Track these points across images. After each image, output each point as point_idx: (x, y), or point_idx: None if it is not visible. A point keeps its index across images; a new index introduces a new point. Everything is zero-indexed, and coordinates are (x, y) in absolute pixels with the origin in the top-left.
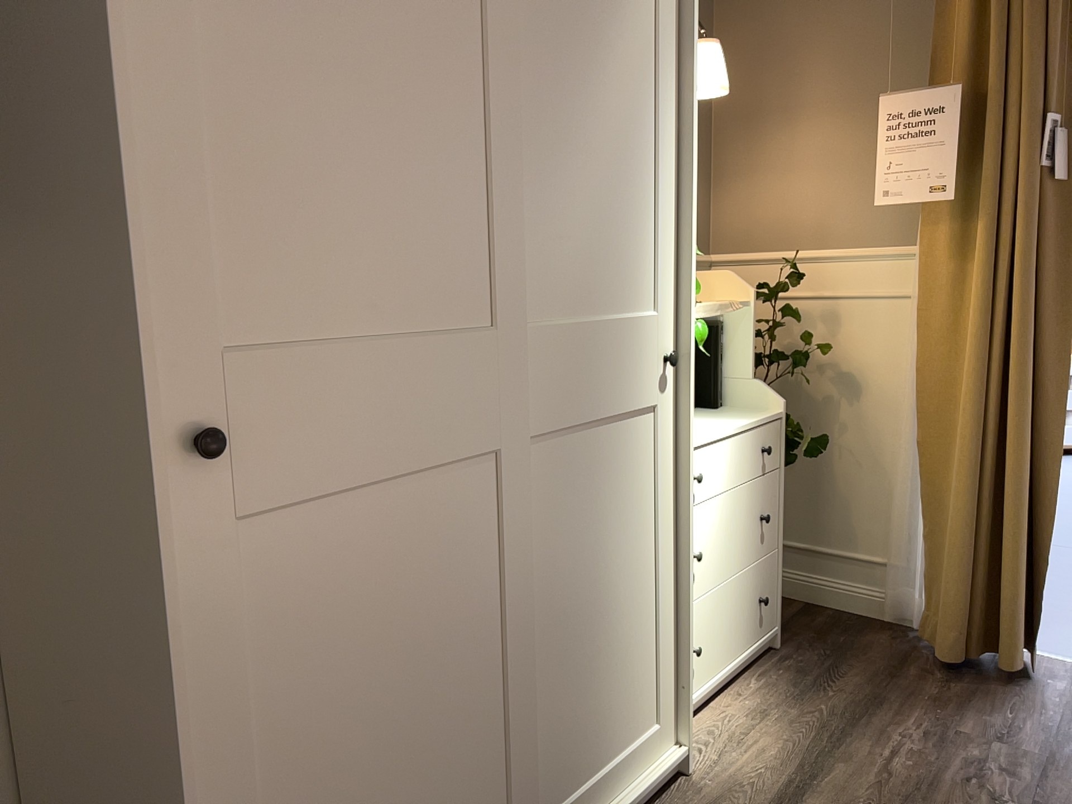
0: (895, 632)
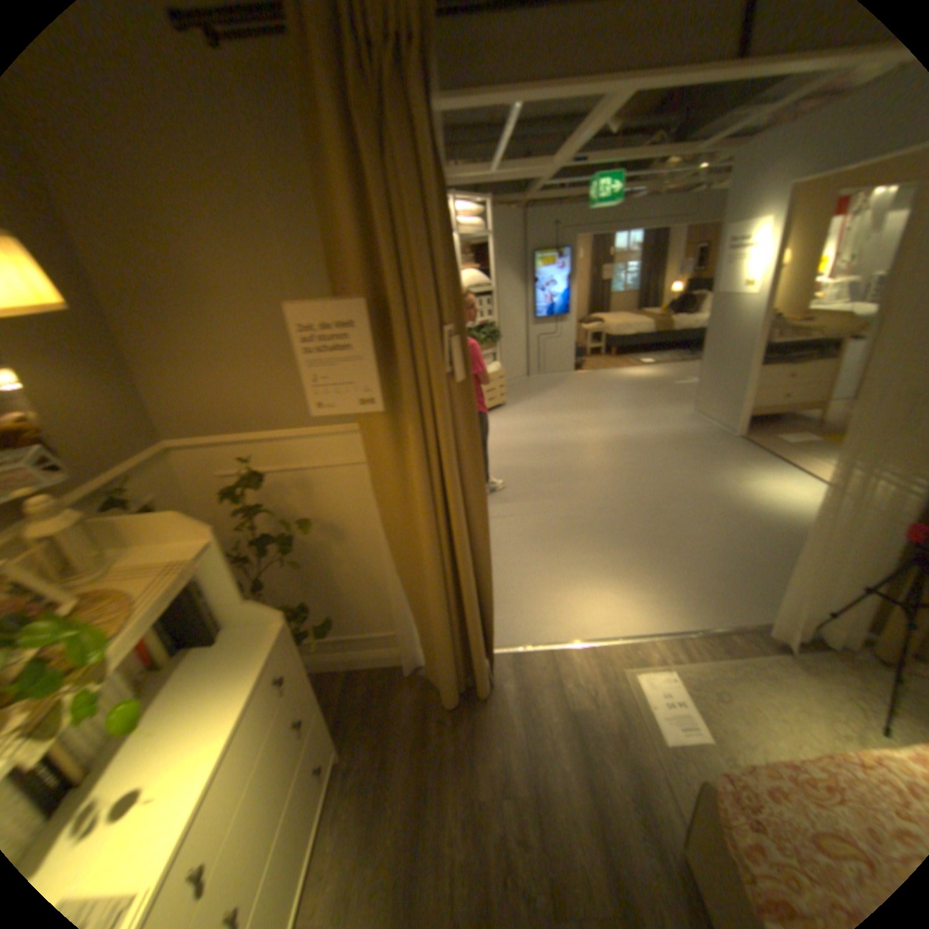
0: (417, 682)
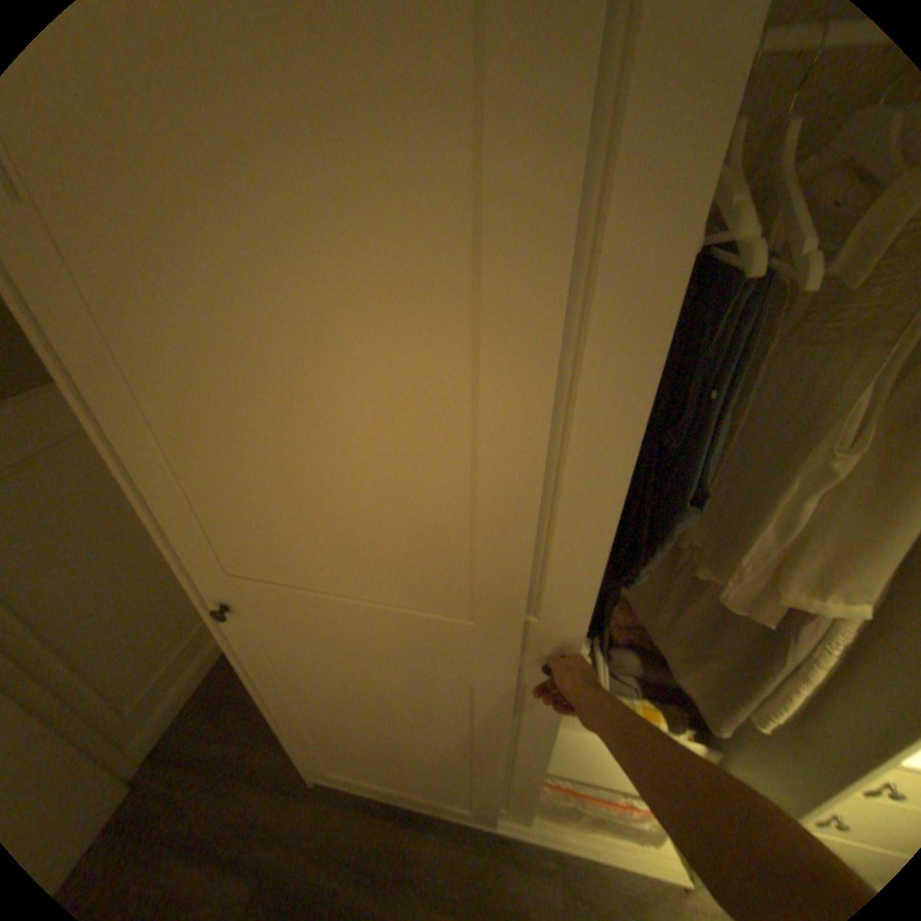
0: None
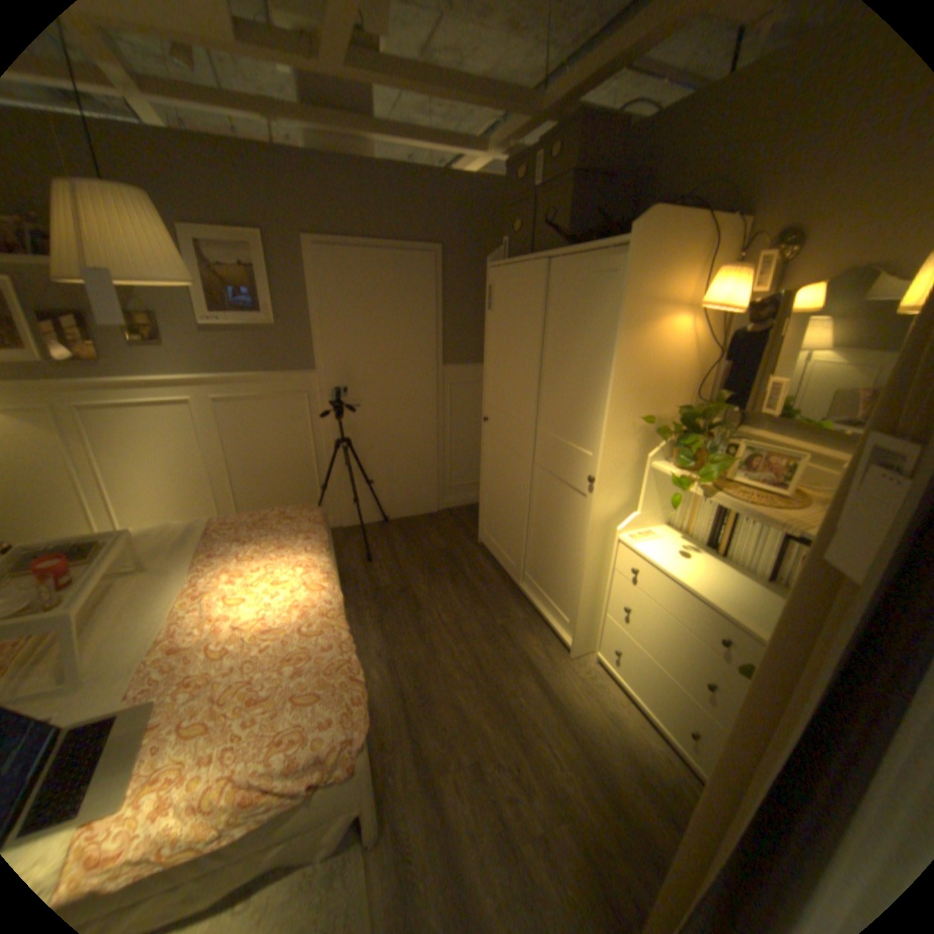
0: None
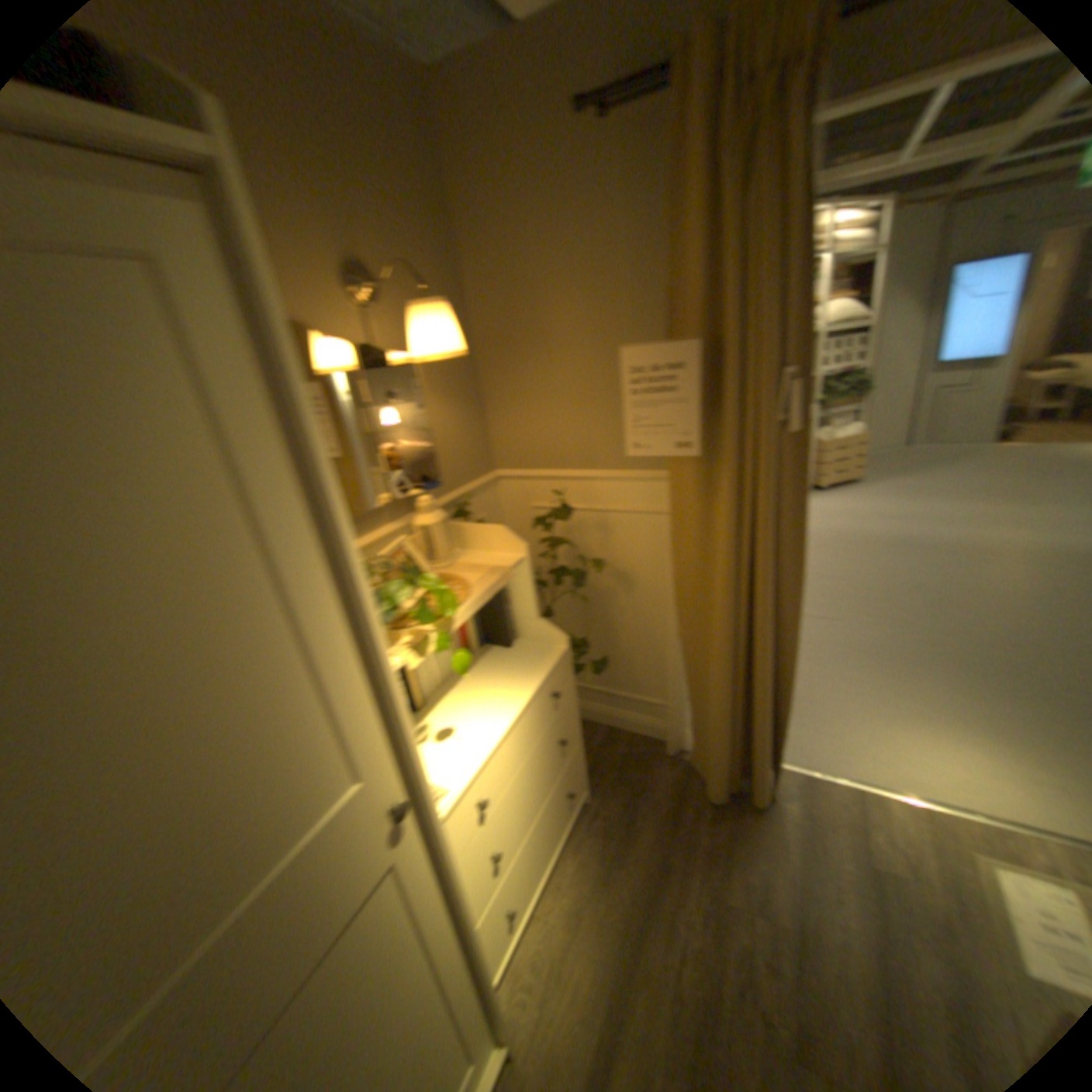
0: (680, 763)
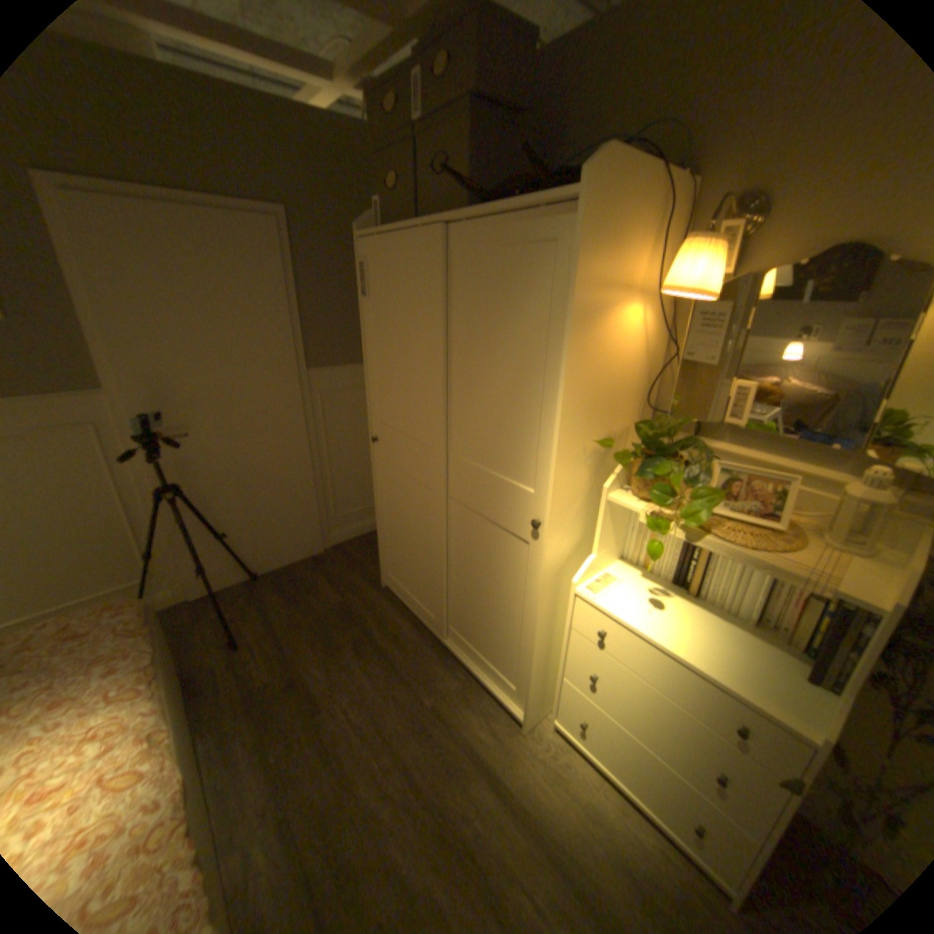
0: None
